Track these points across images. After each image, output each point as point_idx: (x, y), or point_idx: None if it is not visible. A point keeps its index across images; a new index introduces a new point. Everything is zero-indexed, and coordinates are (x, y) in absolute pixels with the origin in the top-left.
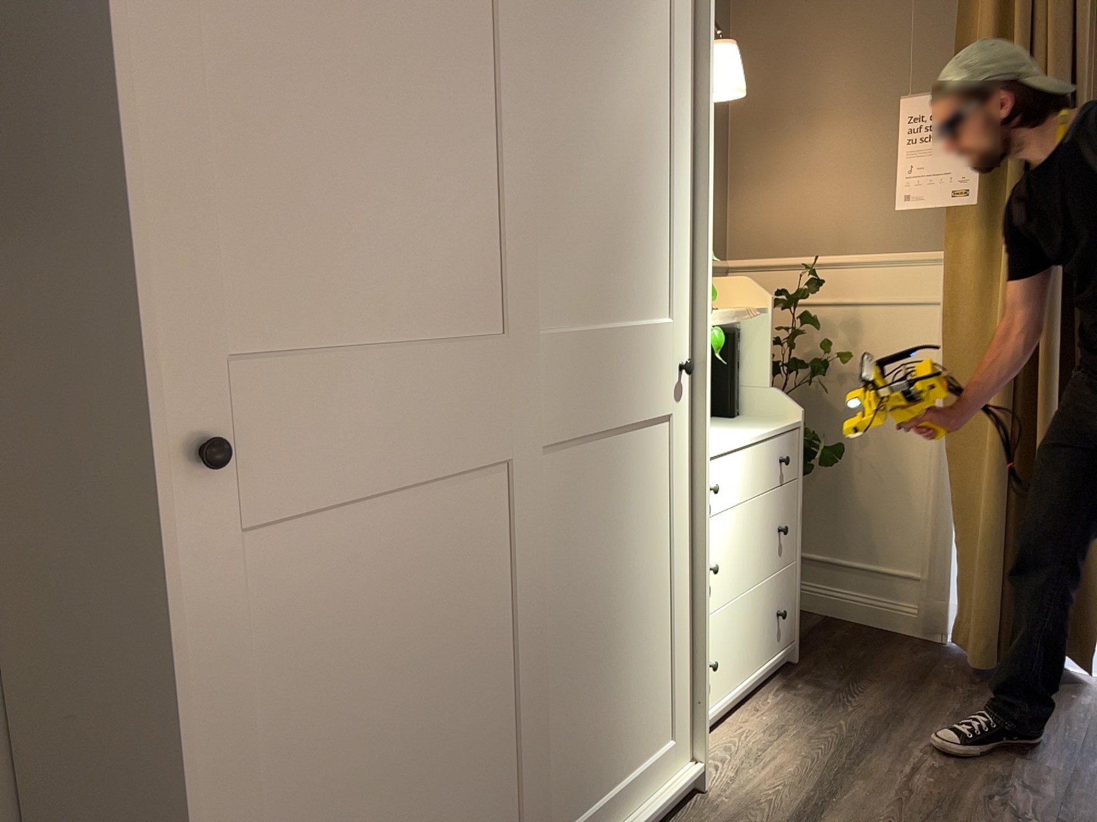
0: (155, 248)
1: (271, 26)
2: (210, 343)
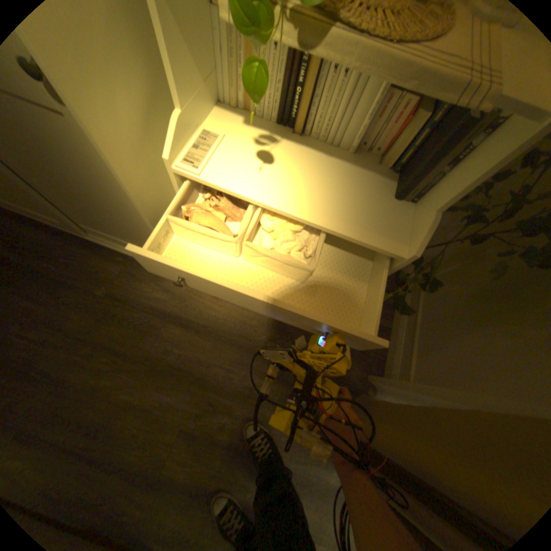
0: None
1: None
2: None
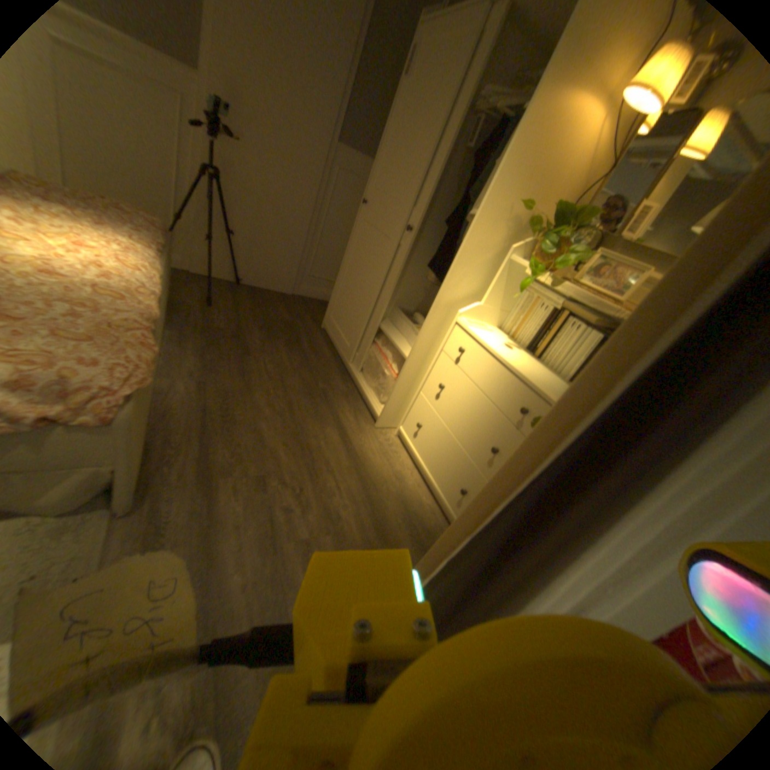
0: (375, 164)
1: (402, 120)
2: (373, 183)
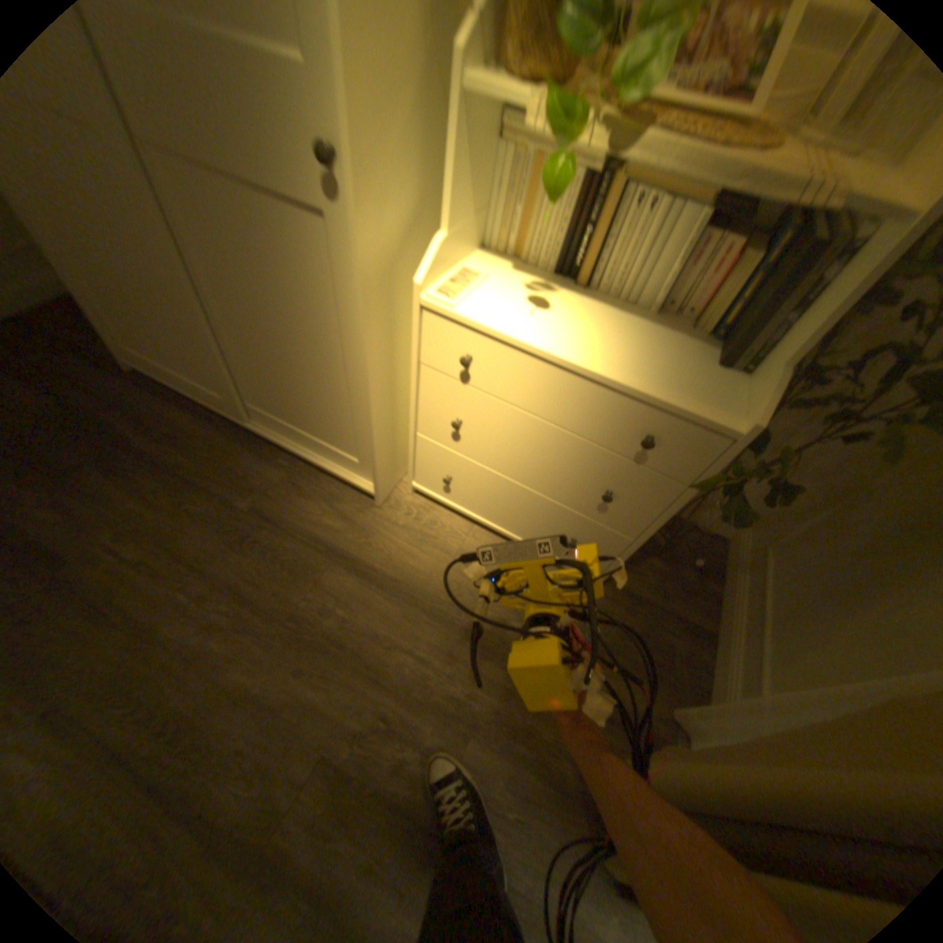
0: None
1: None
2: None
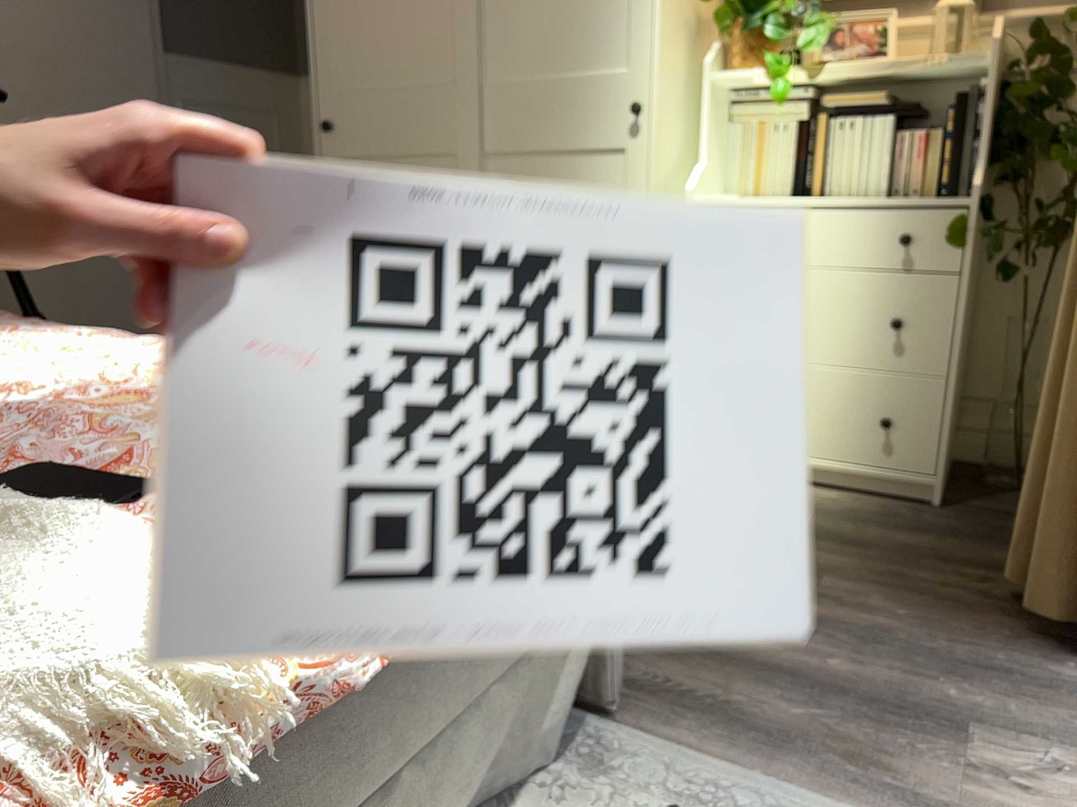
0: (317, 57)
1: None
2: (331, 90)
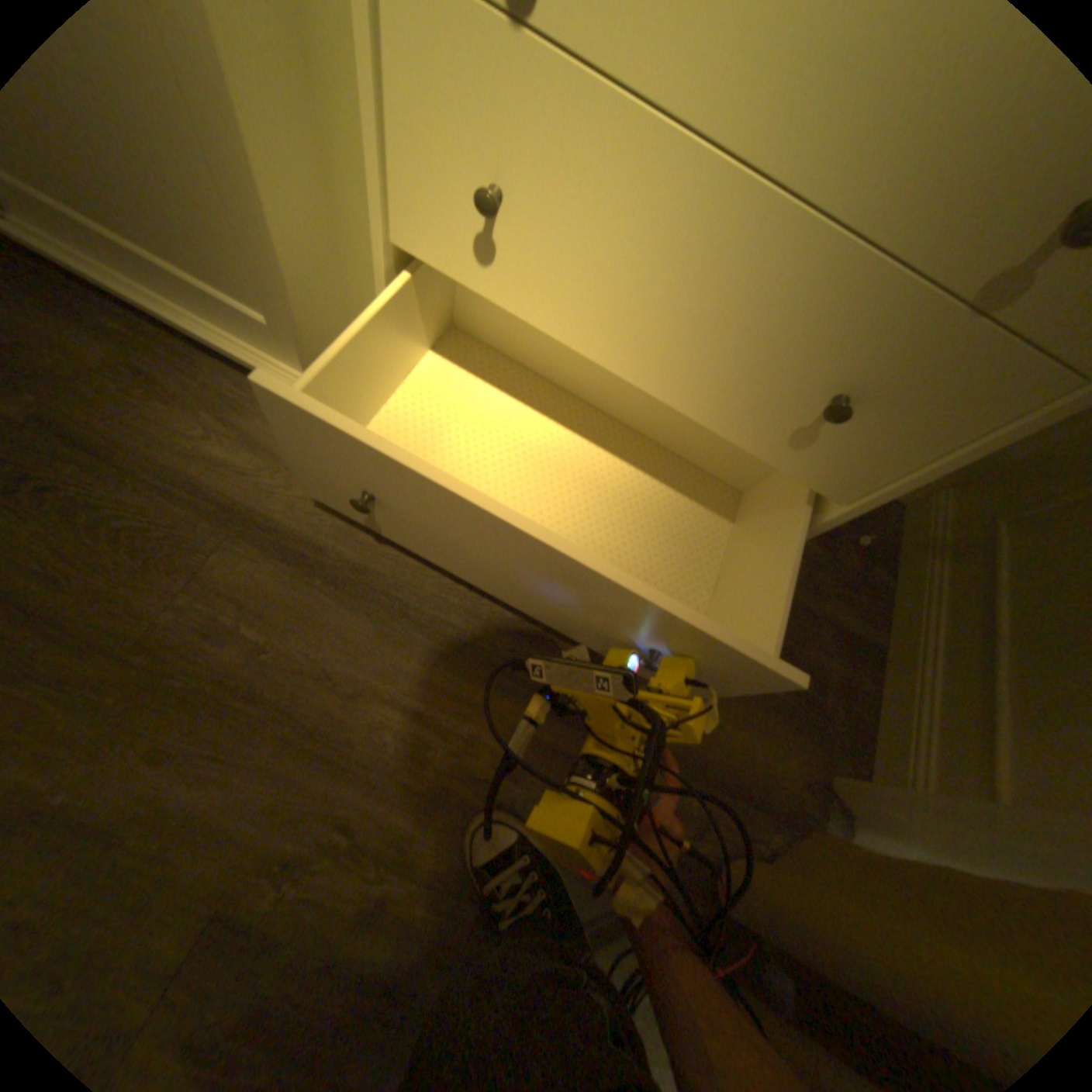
0: None
1: None
2: None
